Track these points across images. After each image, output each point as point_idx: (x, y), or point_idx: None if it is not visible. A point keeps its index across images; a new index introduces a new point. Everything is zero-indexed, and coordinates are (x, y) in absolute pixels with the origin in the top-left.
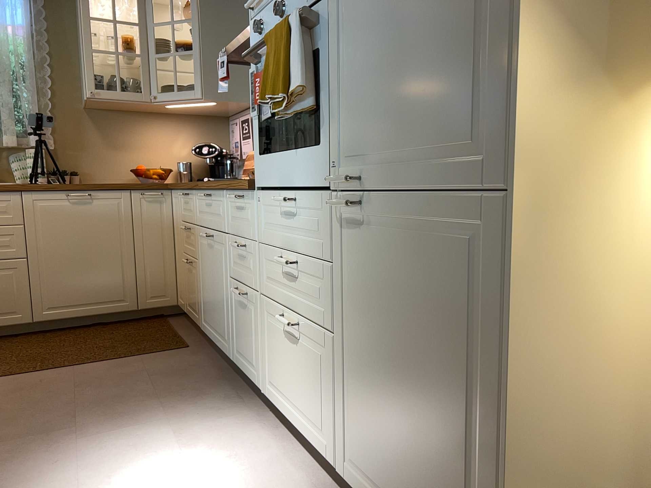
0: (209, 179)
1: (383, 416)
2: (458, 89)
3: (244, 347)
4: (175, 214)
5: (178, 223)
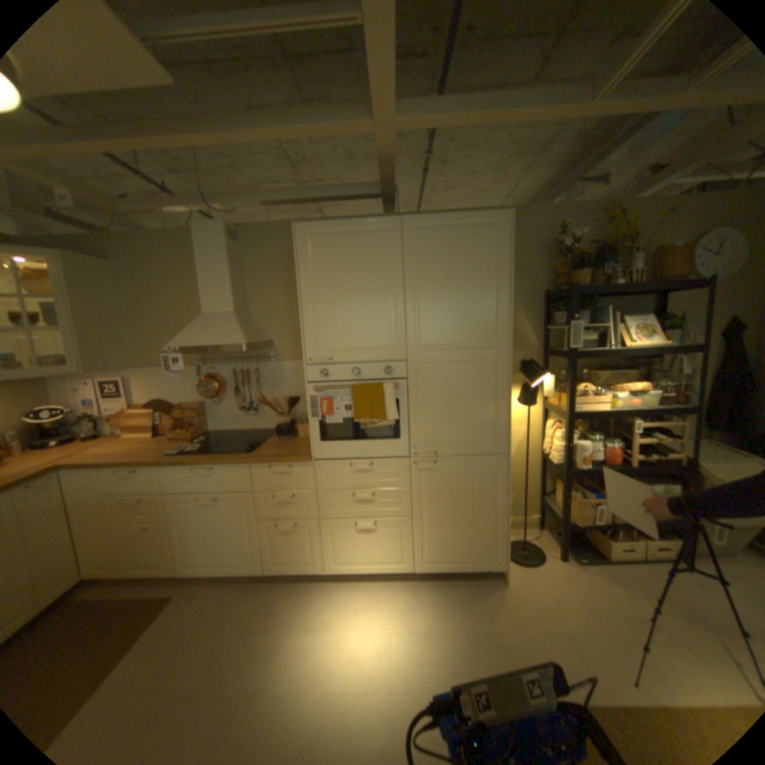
0: (59, 445)
1: (446, 534)
2: (483, 427)
3: (287, 559)
4: (73, 495)
5: (90, 501)
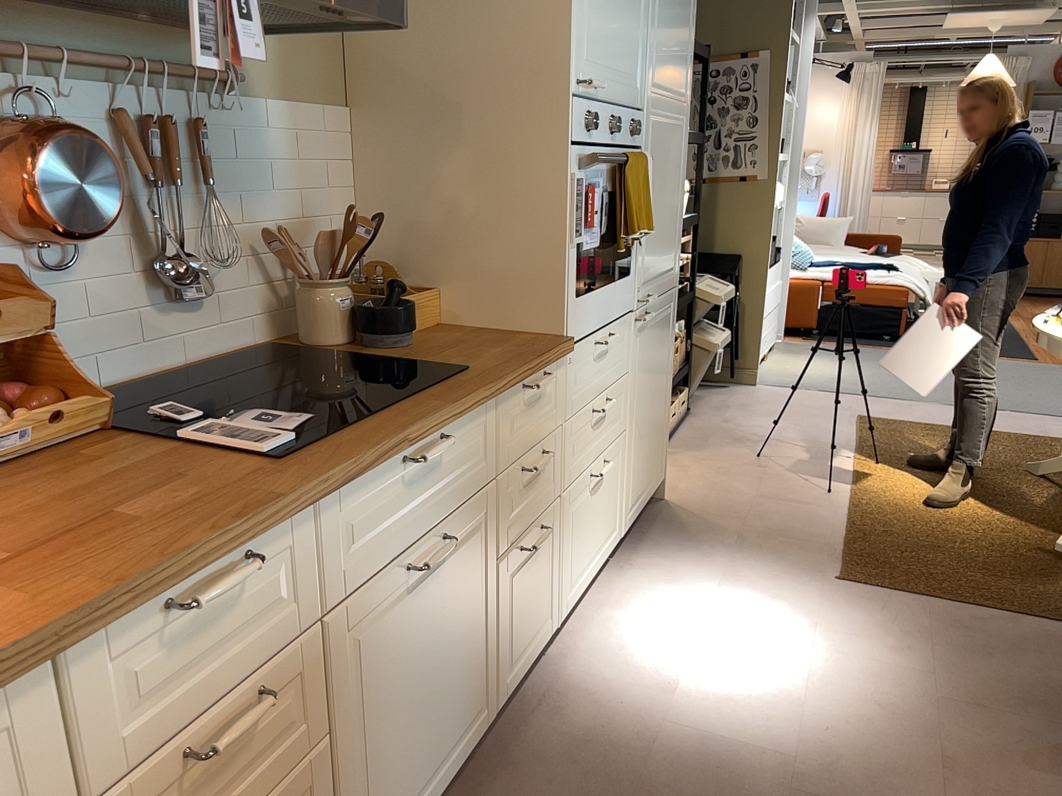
0: None
1: (643, 443)
2: (670, 242)
3: (527, 626)
4: None
5: None
